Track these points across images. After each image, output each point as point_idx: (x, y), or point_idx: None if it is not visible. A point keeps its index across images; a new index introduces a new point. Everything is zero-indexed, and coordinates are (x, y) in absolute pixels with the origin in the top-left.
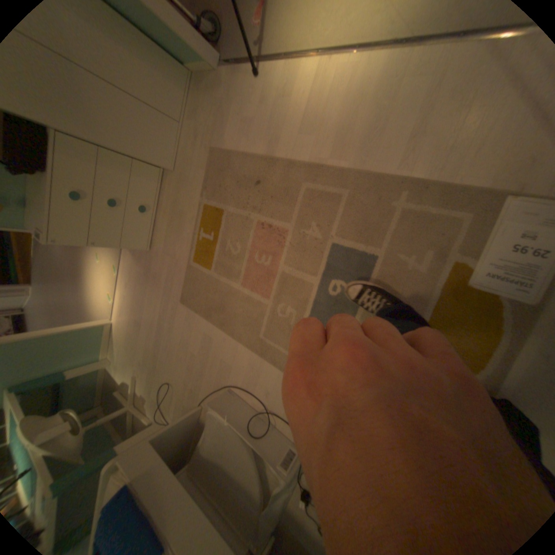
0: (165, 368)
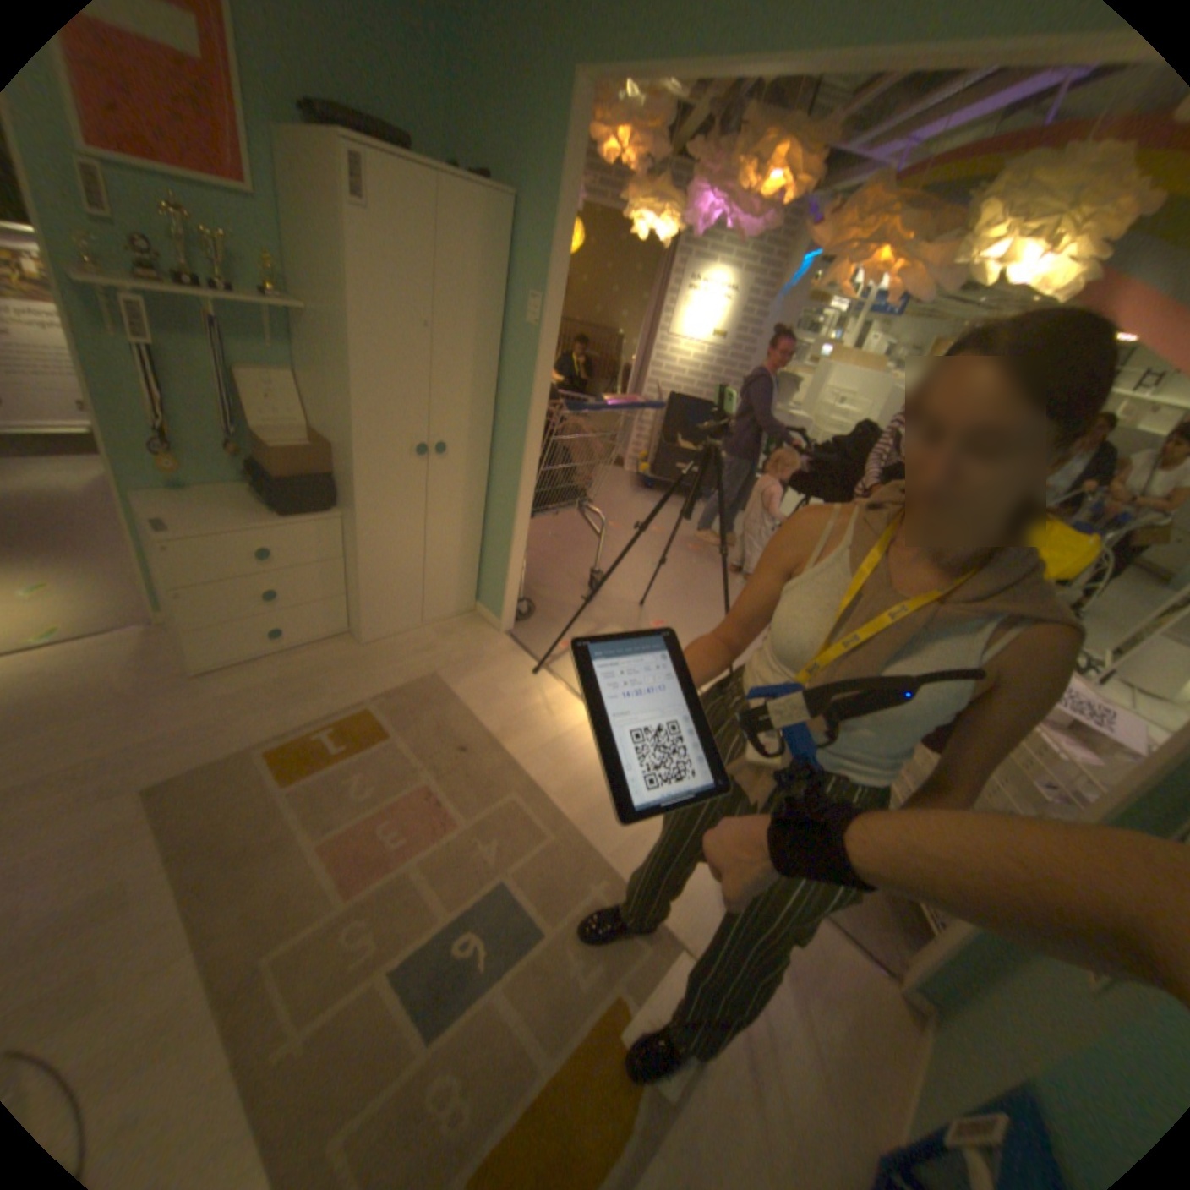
0: None
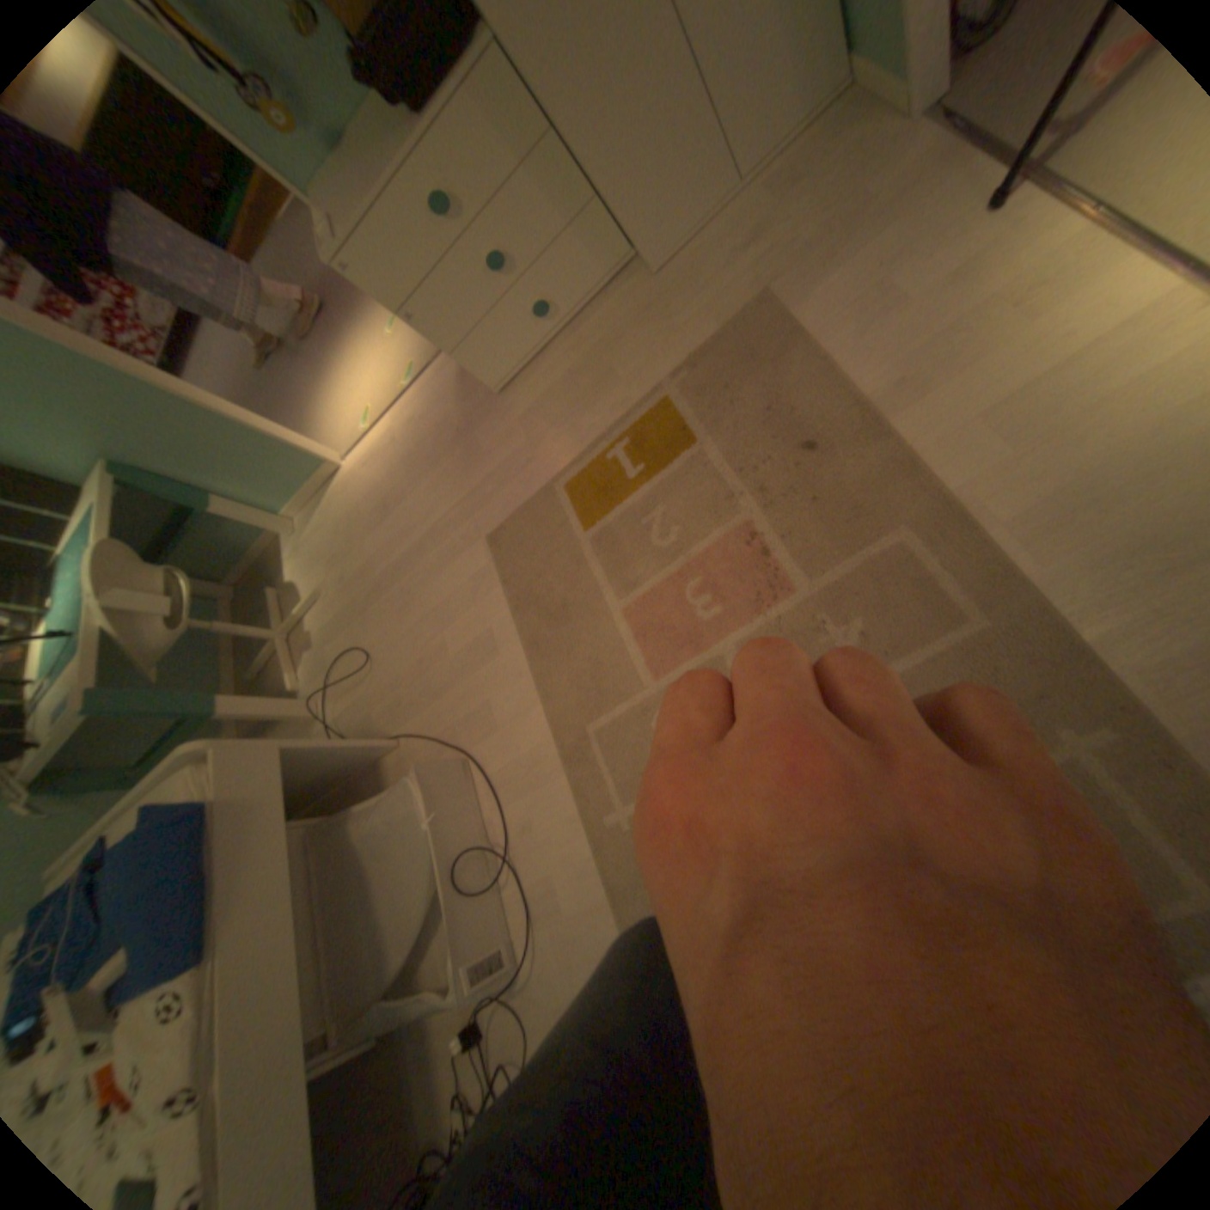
0: (379, 628)
